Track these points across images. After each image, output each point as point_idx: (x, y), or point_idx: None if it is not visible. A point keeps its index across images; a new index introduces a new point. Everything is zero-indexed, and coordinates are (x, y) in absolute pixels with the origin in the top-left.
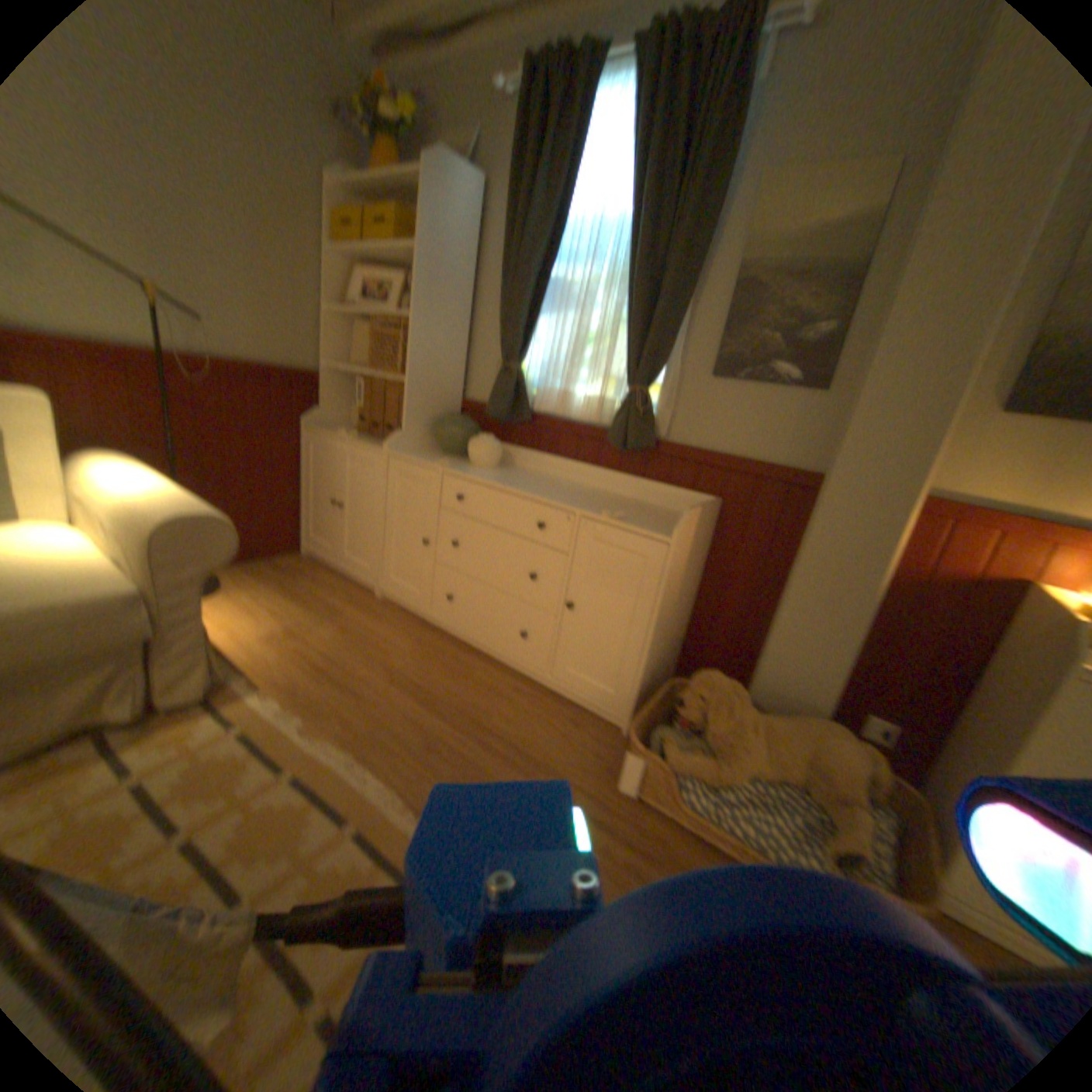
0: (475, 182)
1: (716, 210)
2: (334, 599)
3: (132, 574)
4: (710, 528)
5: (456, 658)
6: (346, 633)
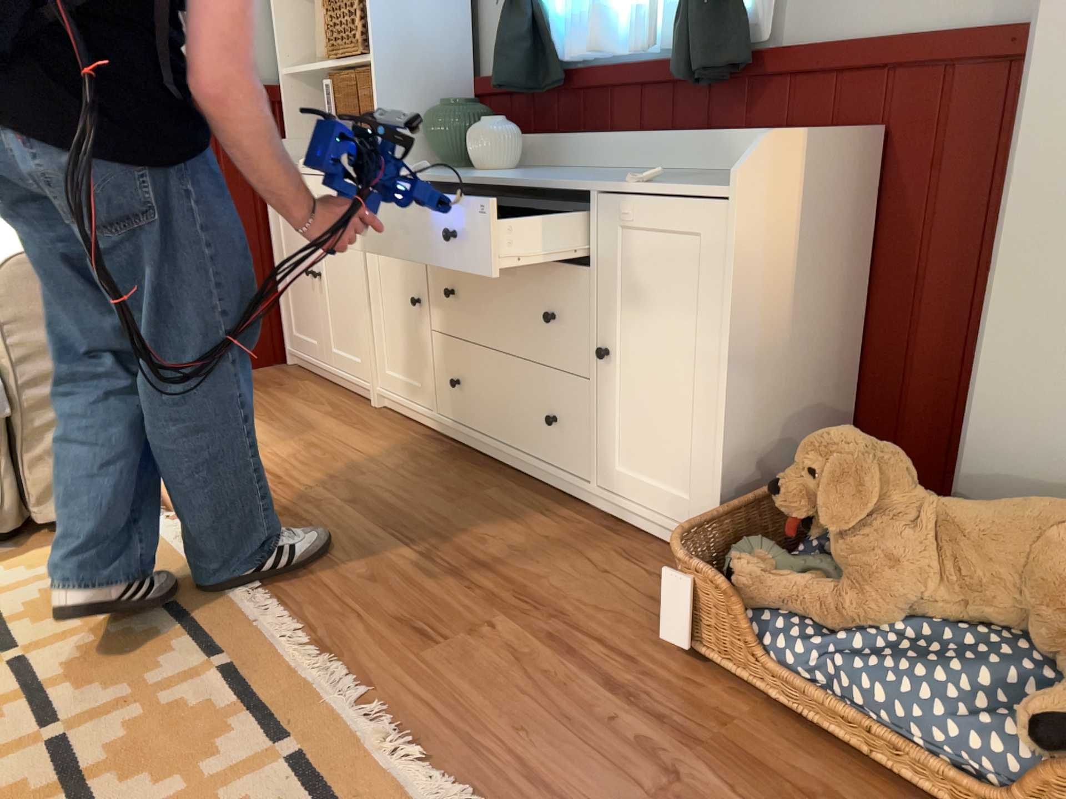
0: None
1: None
2: (311, 413)
3: None
4: (859, 187)
5: (463, 475)
6: (312, 450)
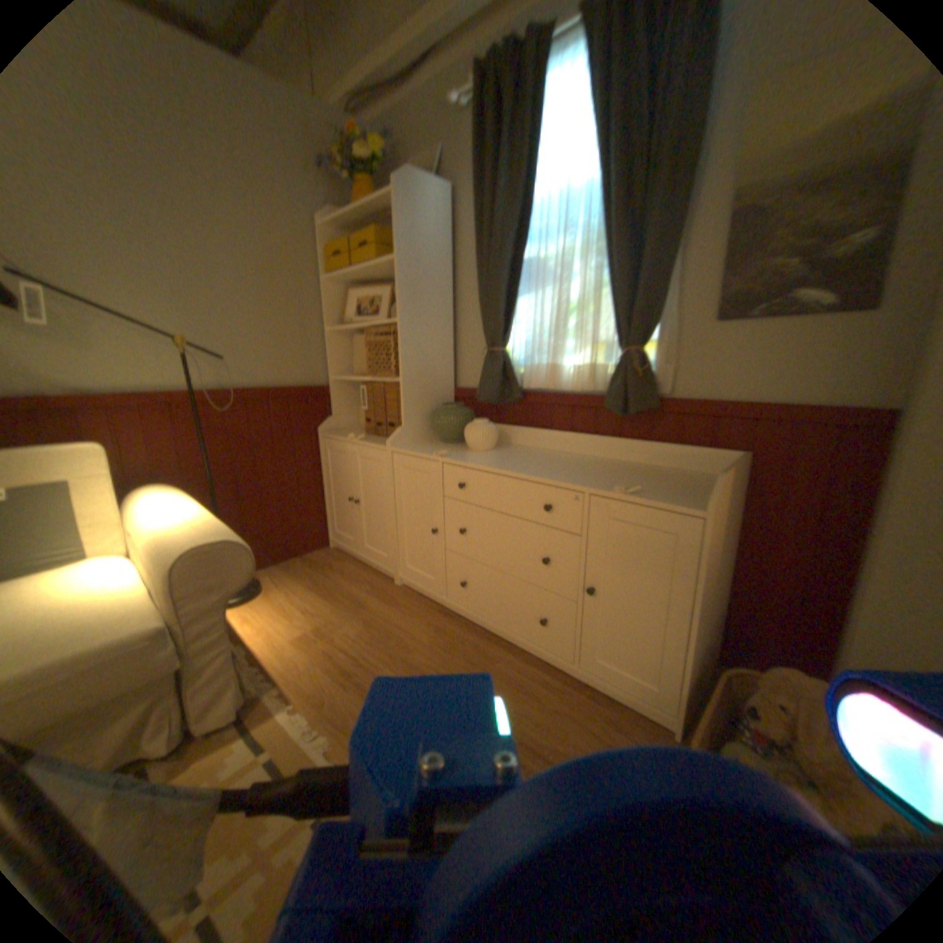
0: (443, 191)
1: (697, 145)
2: (359, 592)
3: (160, 610)
4: (744, 488)
5: (478, 649)
6: (370, 629)
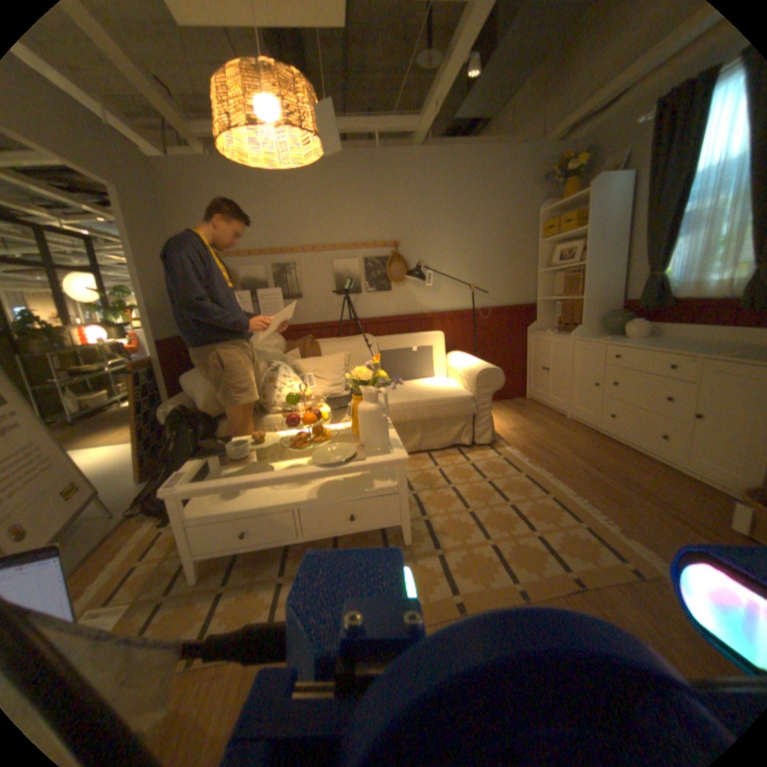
0: (627, 177)
1: None
2: (543, 418)
3: (470, 391)
4: None
5: (617, 451)
6: (550, 432)
